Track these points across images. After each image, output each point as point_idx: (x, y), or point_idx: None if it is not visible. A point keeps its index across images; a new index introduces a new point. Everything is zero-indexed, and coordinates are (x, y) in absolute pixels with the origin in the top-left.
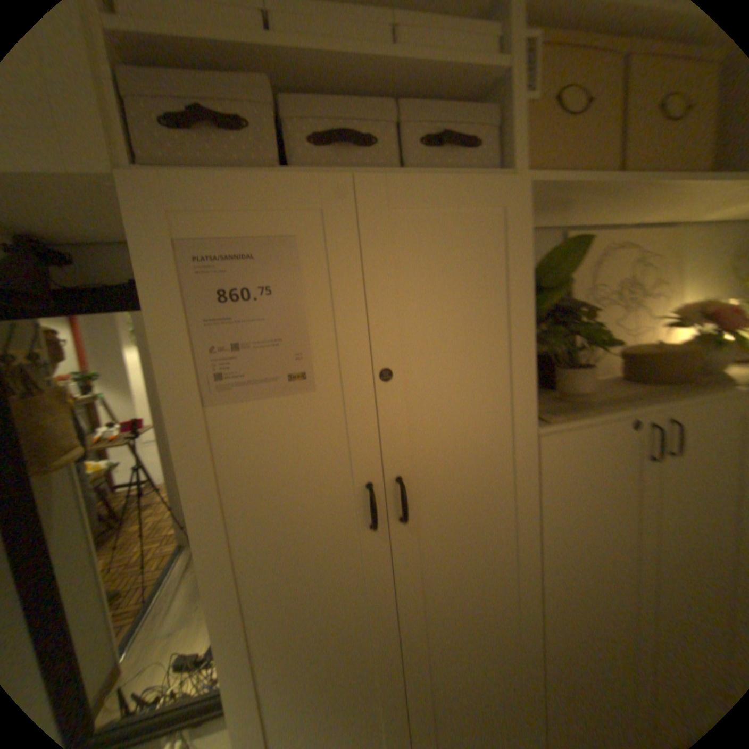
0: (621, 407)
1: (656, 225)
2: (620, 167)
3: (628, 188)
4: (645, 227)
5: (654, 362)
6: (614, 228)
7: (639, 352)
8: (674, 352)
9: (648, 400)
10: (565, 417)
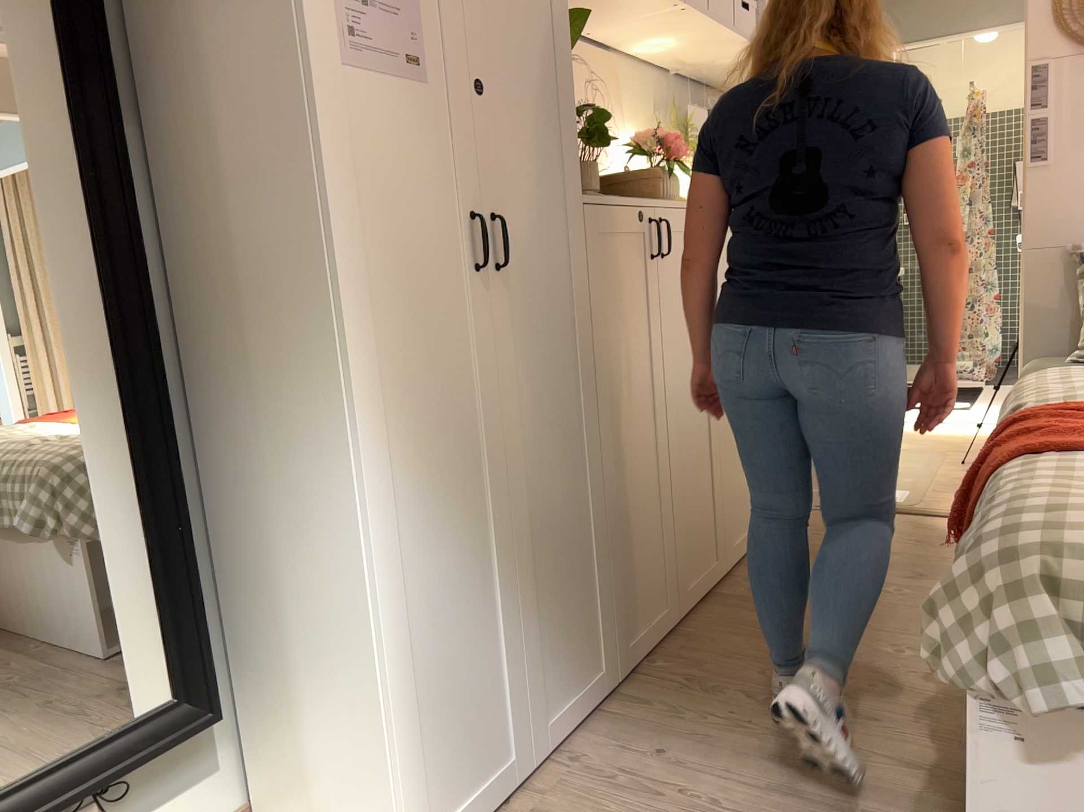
0: (626, 197)
1: (595, 45)
2: None
3: None
4: (589, 43)
5: (628, 181)
6: None
7: (613, 172)
8: (644, 169)
9: (640, 199)
10: (592, 194)
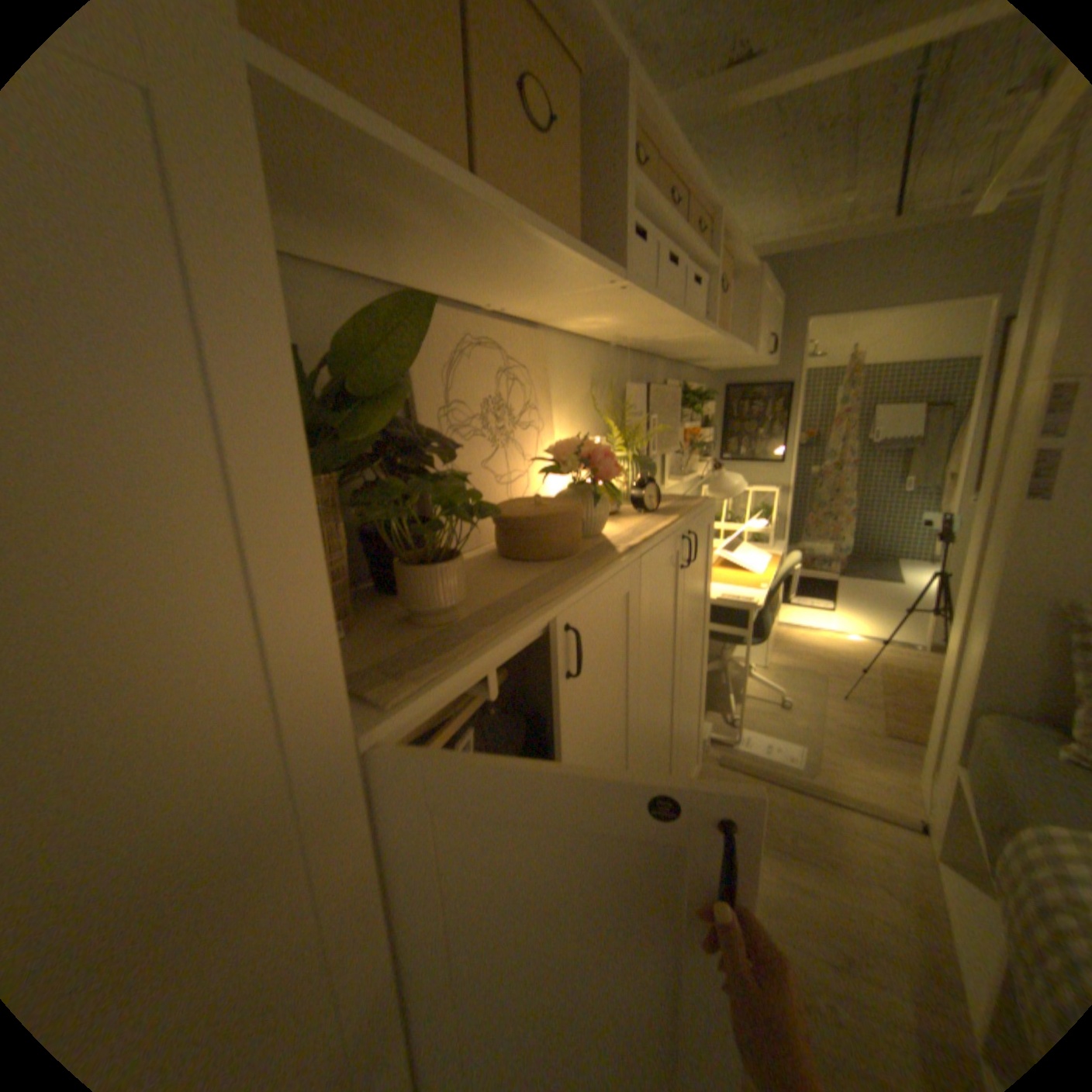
0: (504, 623)
1: (518, 319)
2: (469, 166)
3: (484, 219)
4: (506, 317)
5: (534, 528)
6: (469, 307)
7: (516, 513)
8: (556, 511)
9: (536, 598)
10: (415, 676)
